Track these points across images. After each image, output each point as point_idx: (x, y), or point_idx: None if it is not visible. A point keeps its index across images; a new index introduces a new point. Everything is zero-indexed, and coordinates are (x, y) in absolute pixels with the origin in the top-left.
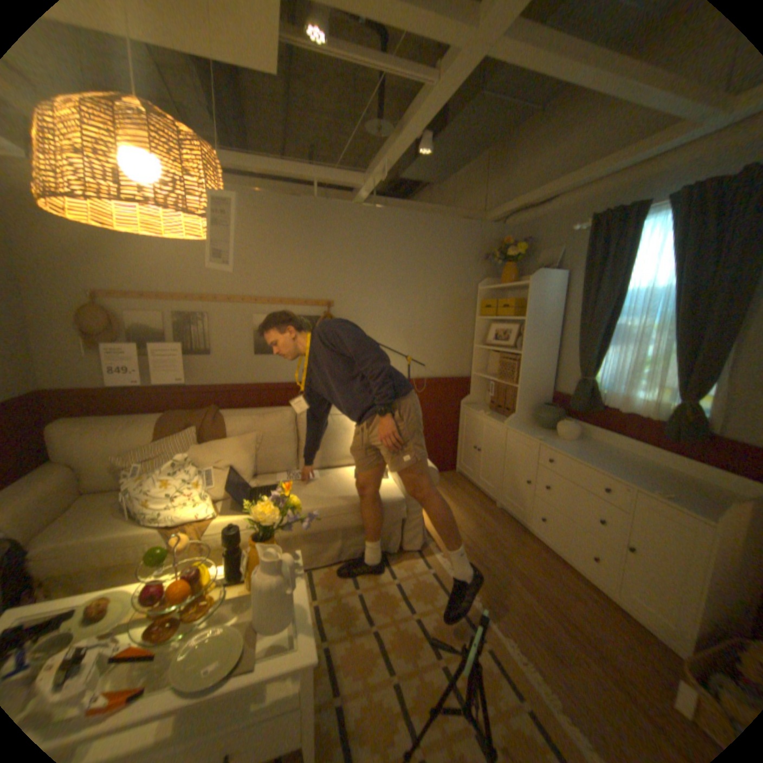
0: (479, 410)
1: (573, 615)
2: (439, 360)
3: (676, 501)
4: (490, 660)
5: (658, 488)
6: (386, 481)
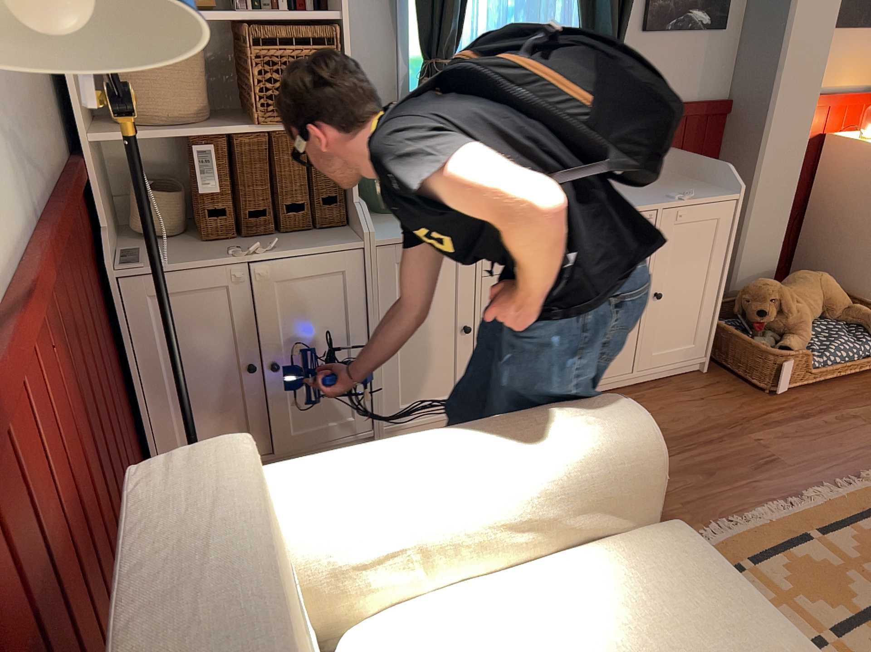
0: (200, 254)
1: (672, 429)
2: (27, 105)
3: (690, 196)
4: (833, 536)
5: (656, 196)
6: (586, 567)
